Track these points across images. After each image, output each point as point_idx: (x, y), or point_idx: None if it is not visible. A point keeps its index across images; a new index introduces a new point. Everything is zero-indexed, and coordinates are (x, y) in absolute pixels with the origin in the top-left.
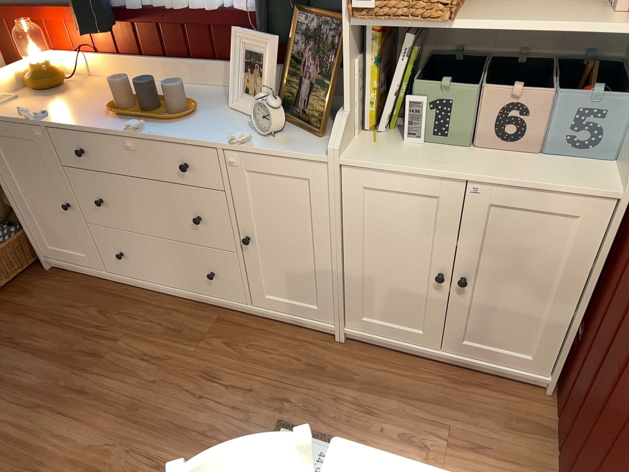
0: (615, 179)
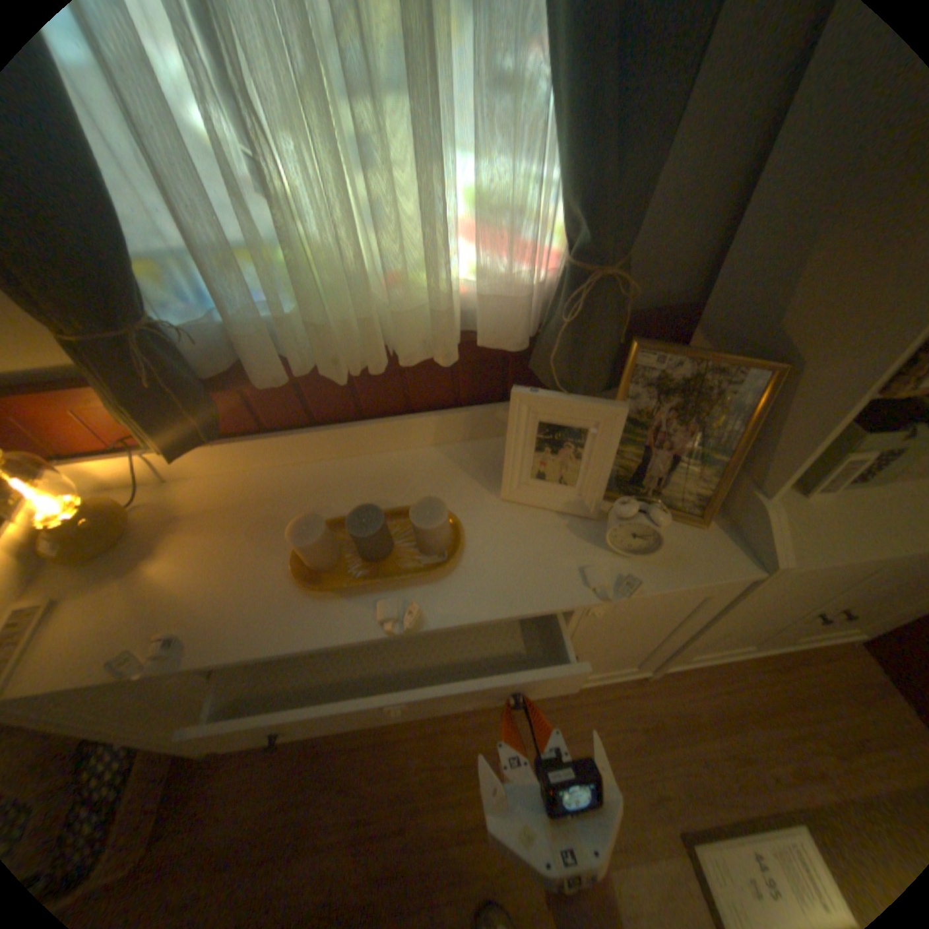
0: None
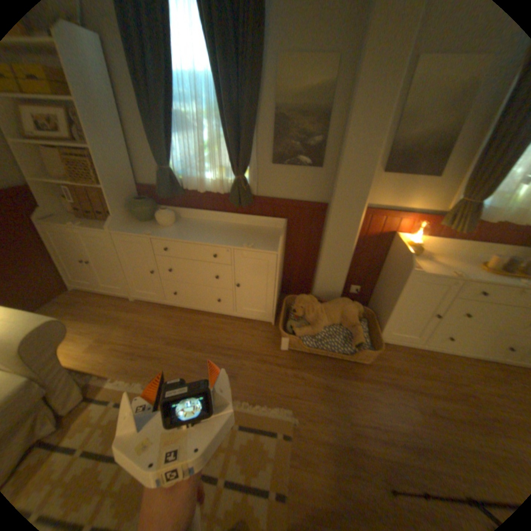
0: None
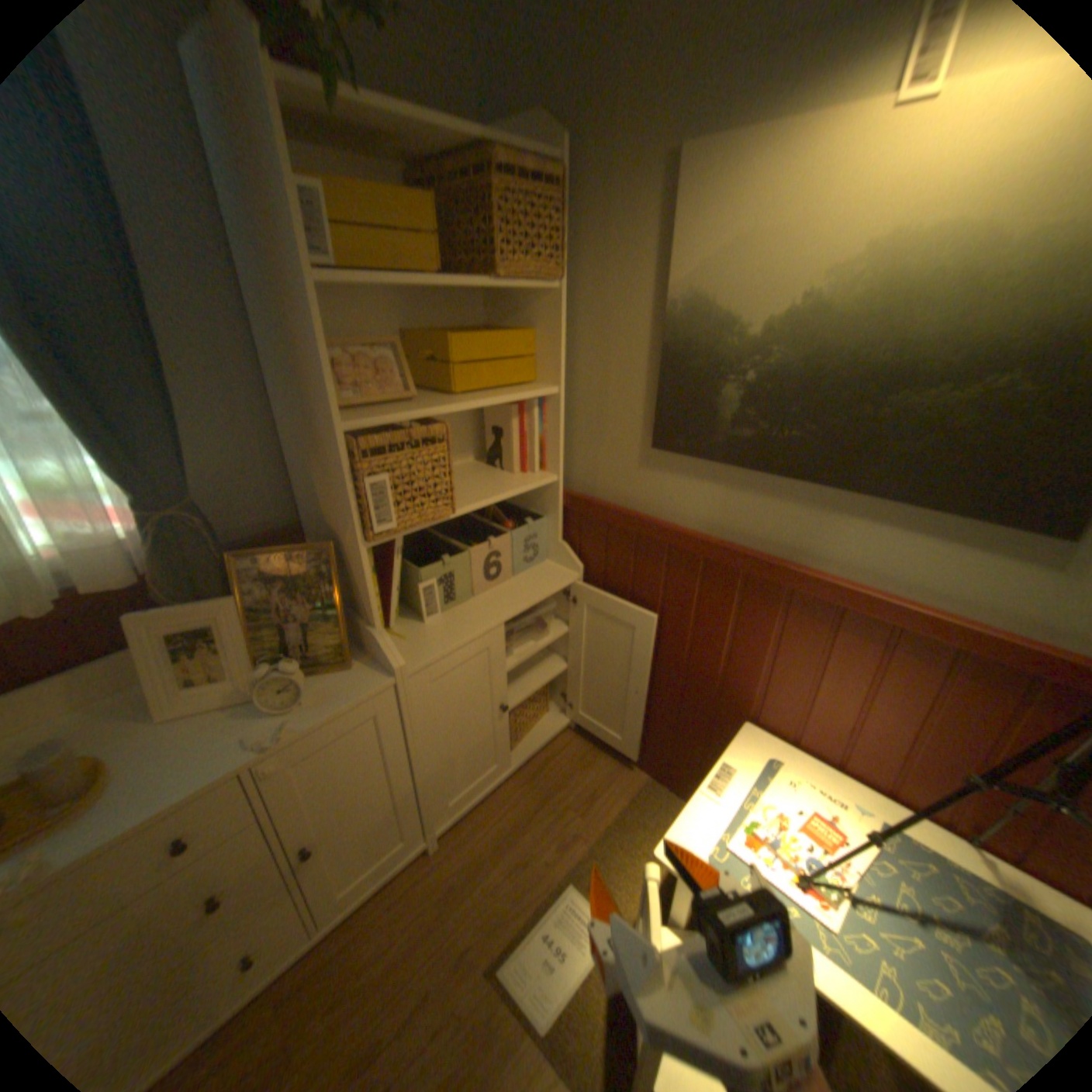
0: (567, 568)
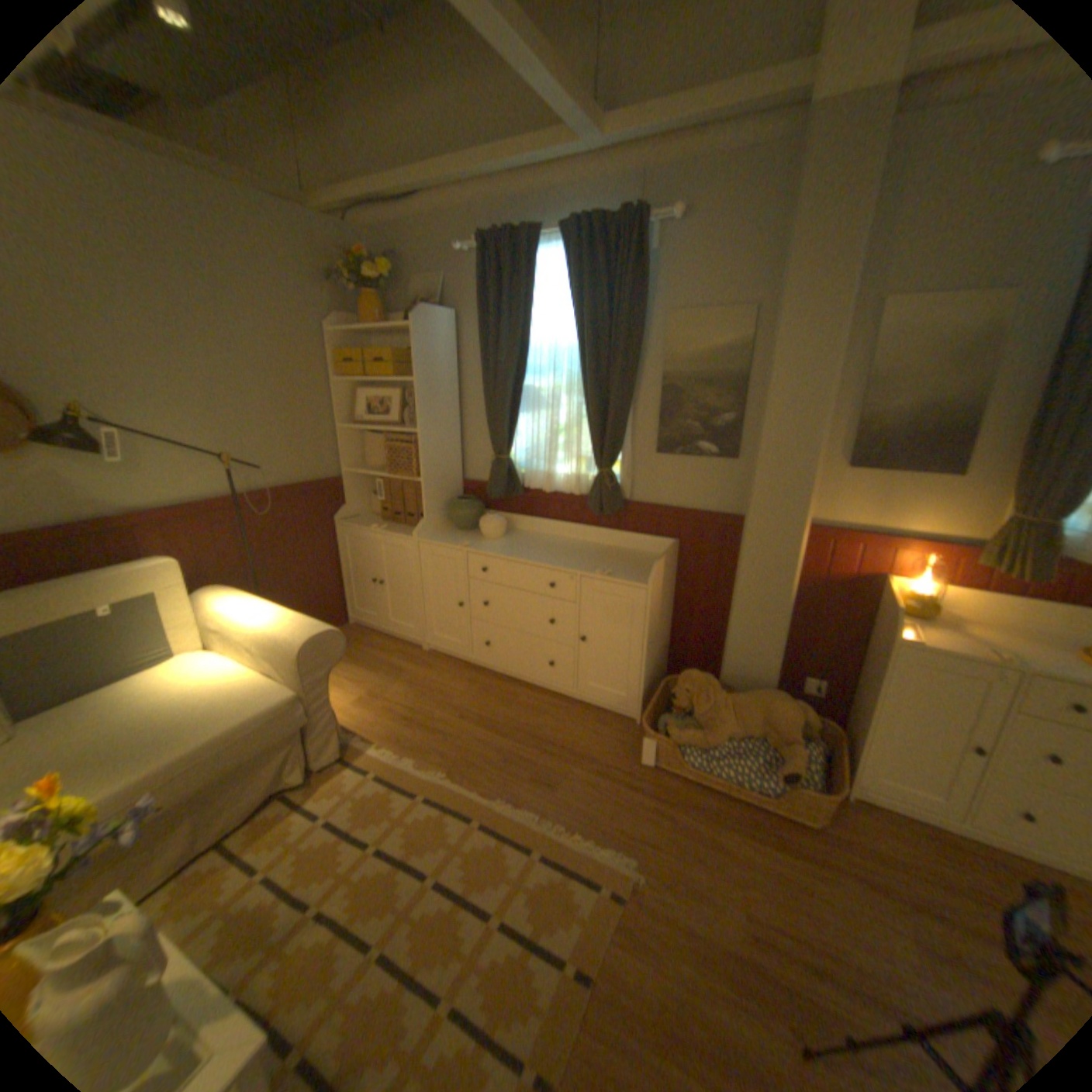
0: None
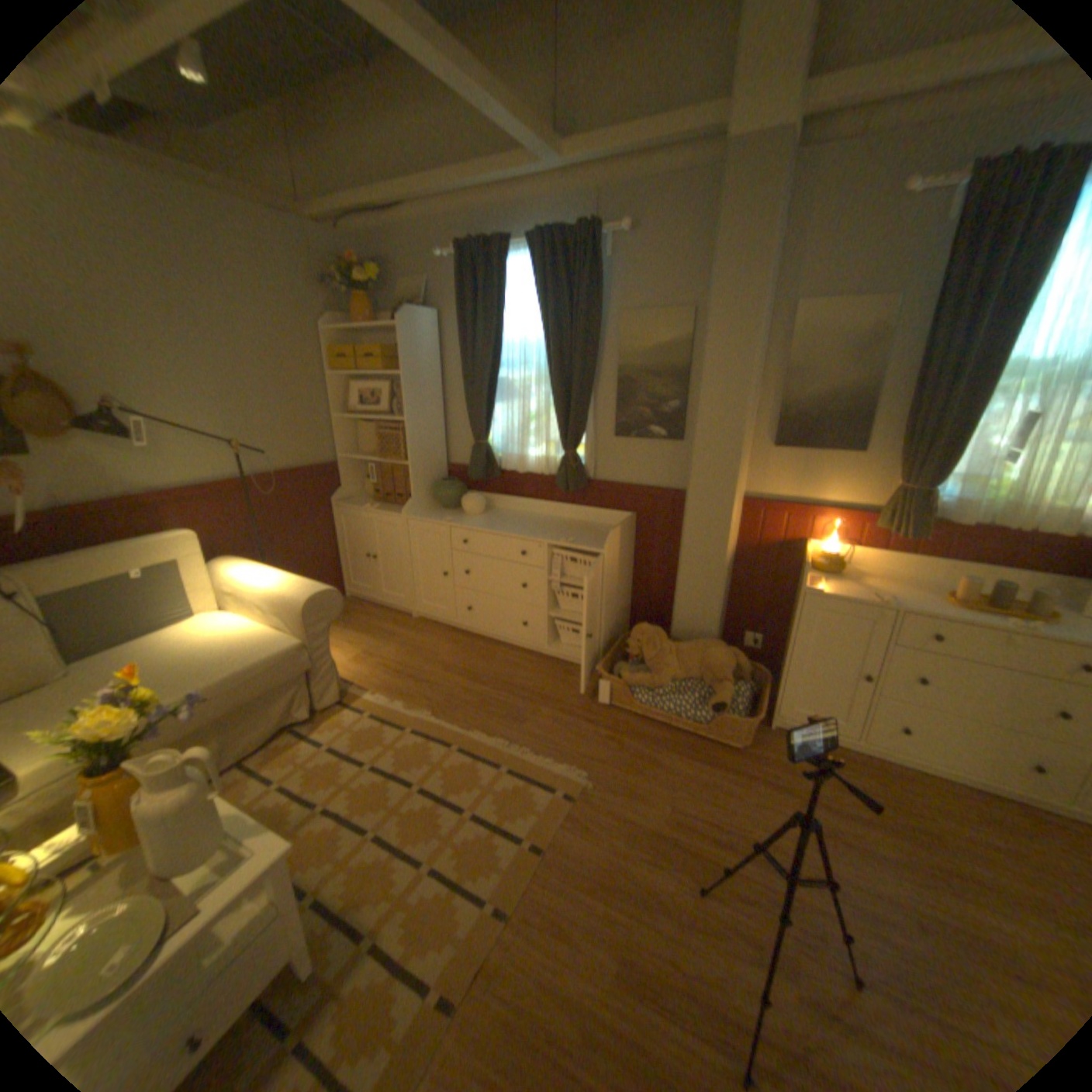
0: None
